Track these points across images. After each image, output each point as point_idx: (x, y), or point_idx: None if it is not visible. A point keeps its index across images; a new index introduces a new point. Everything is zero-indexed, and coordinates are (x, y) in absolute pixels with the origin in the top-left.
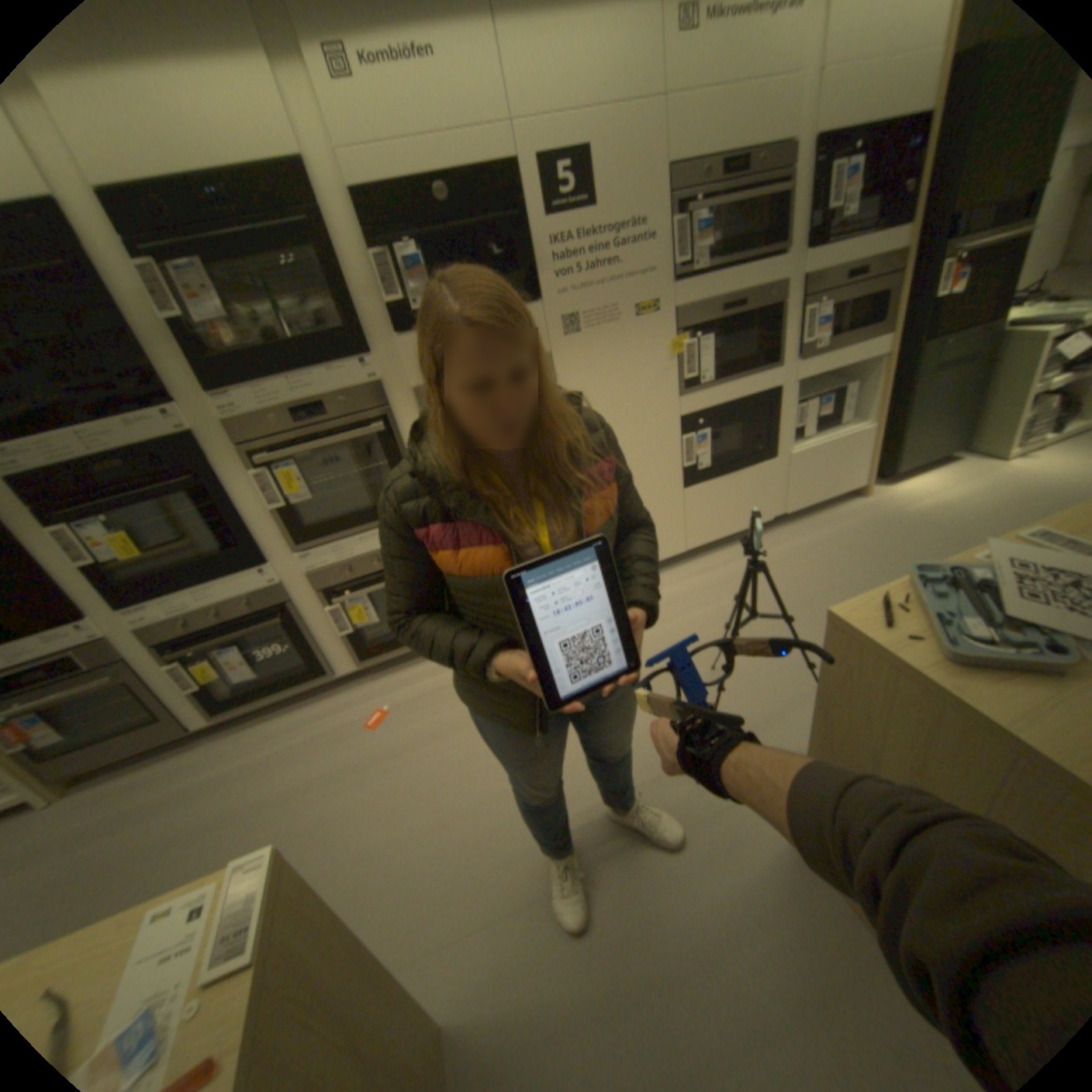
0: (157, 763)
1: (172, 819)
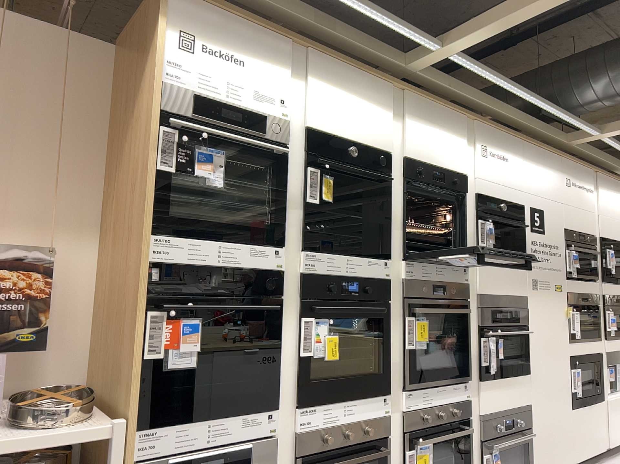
0: None
1: None
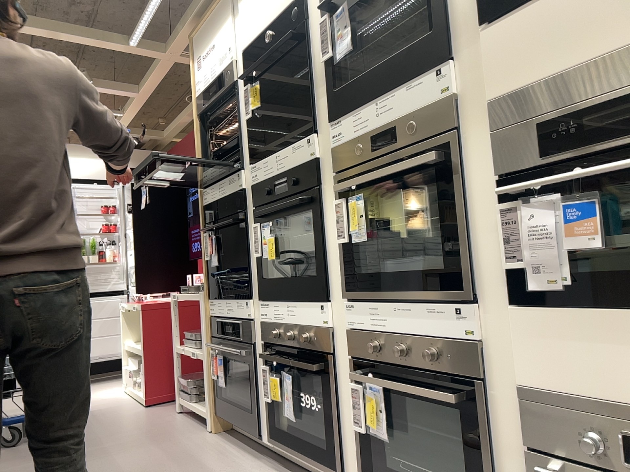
0: (247, 450)
1: None
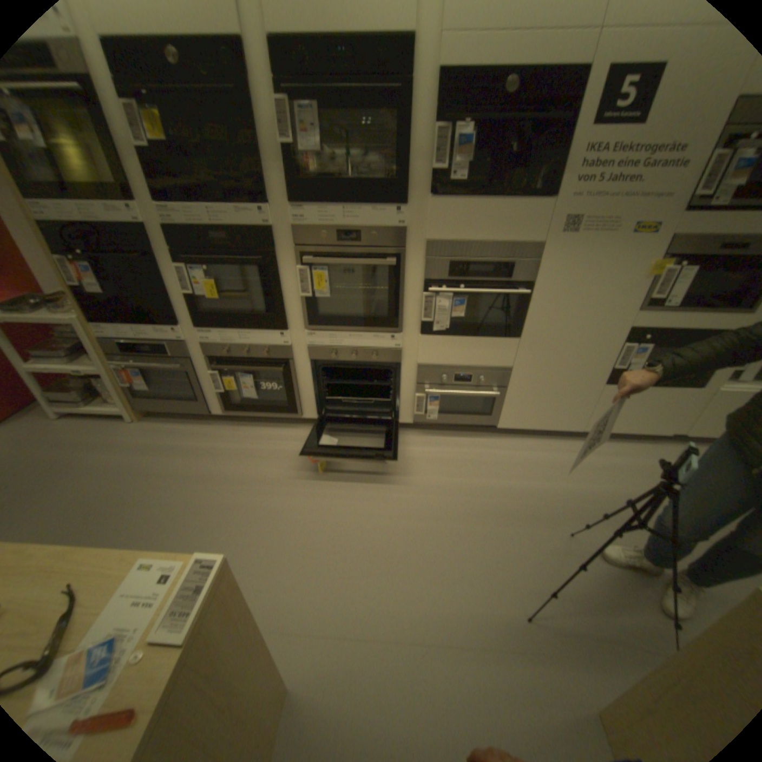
0: (190, 424)
1: (187, 462)
